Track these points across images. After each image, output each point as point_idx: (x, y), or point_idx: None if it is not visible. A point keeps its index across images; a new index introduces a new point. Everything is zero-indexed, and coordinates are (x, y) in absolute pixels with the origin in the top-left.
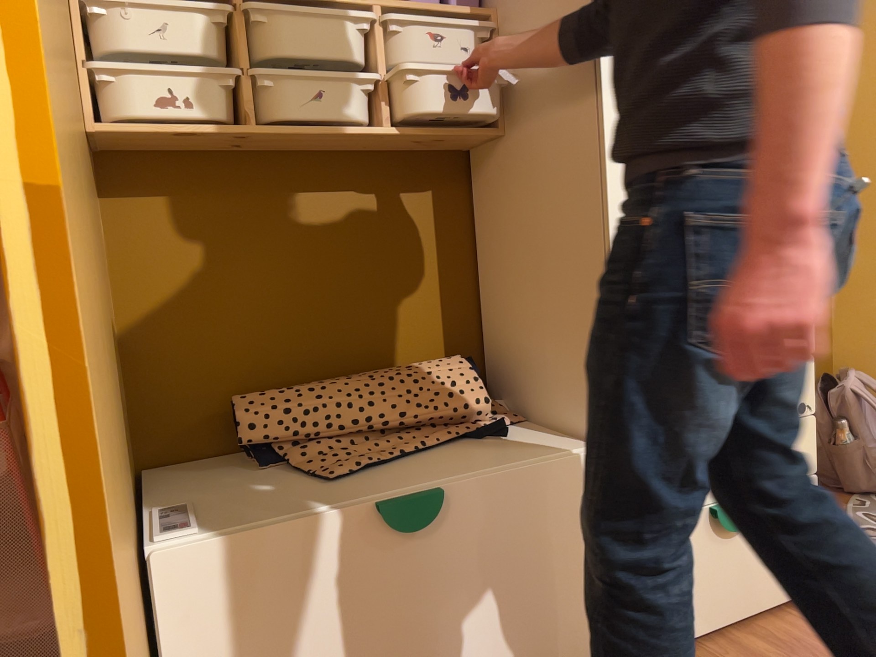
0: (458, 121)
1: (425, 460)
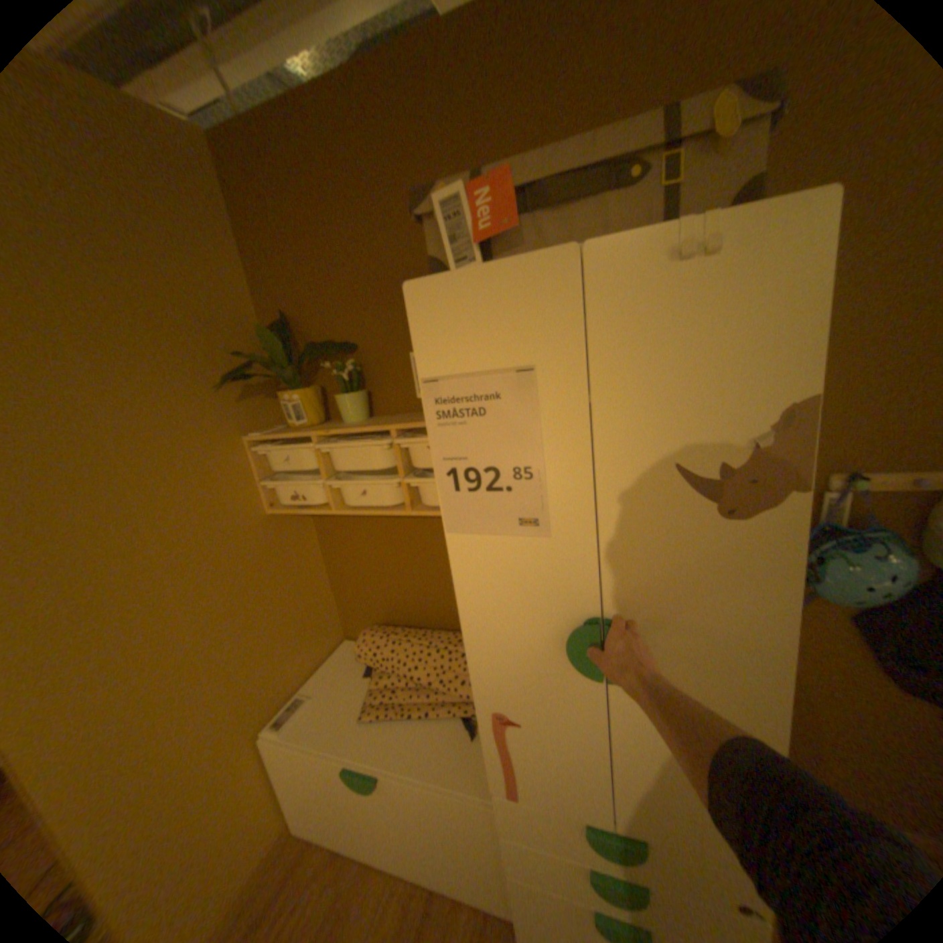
0: None
1: (413, 731)
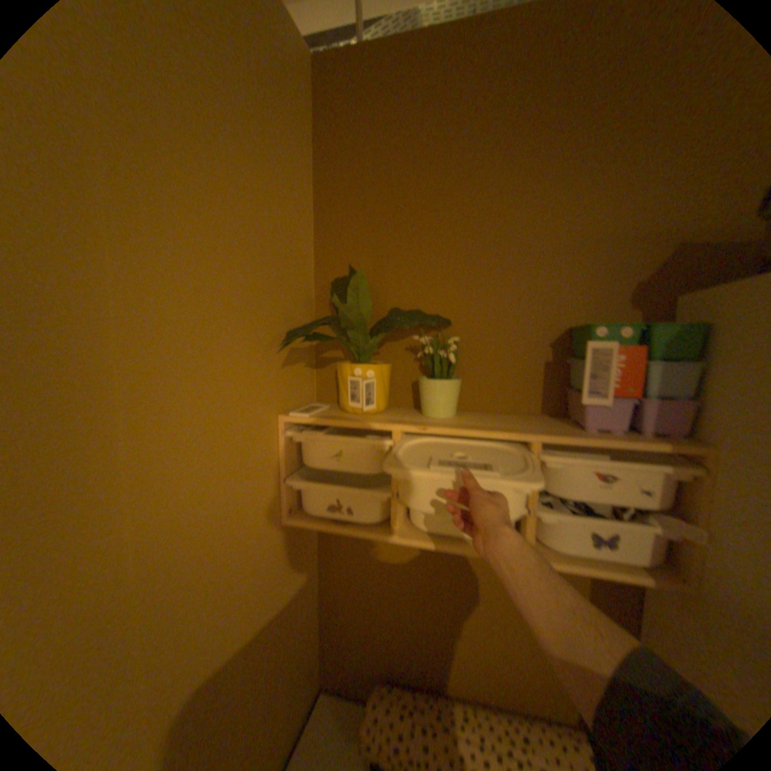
0: (623, 565)
1: None
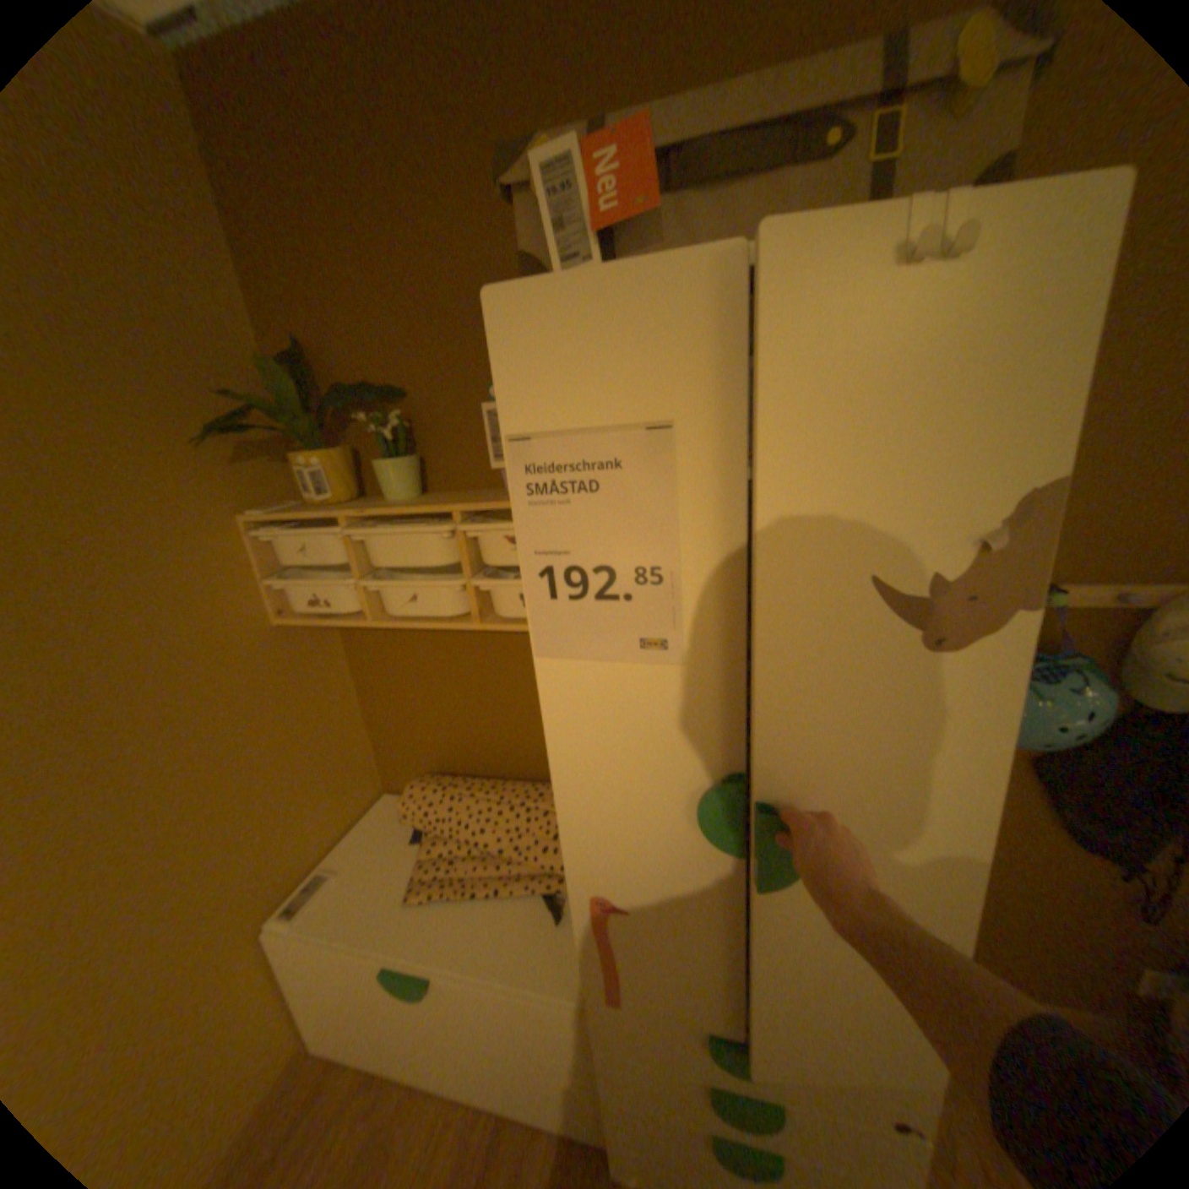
0: None
1: (478, 914)
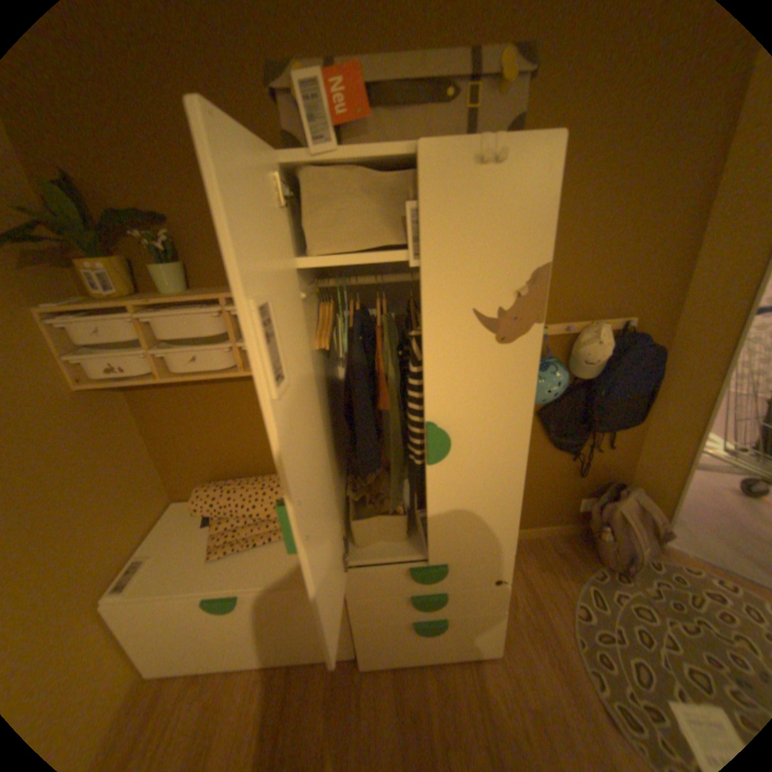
0: None
1: (260, 555)
